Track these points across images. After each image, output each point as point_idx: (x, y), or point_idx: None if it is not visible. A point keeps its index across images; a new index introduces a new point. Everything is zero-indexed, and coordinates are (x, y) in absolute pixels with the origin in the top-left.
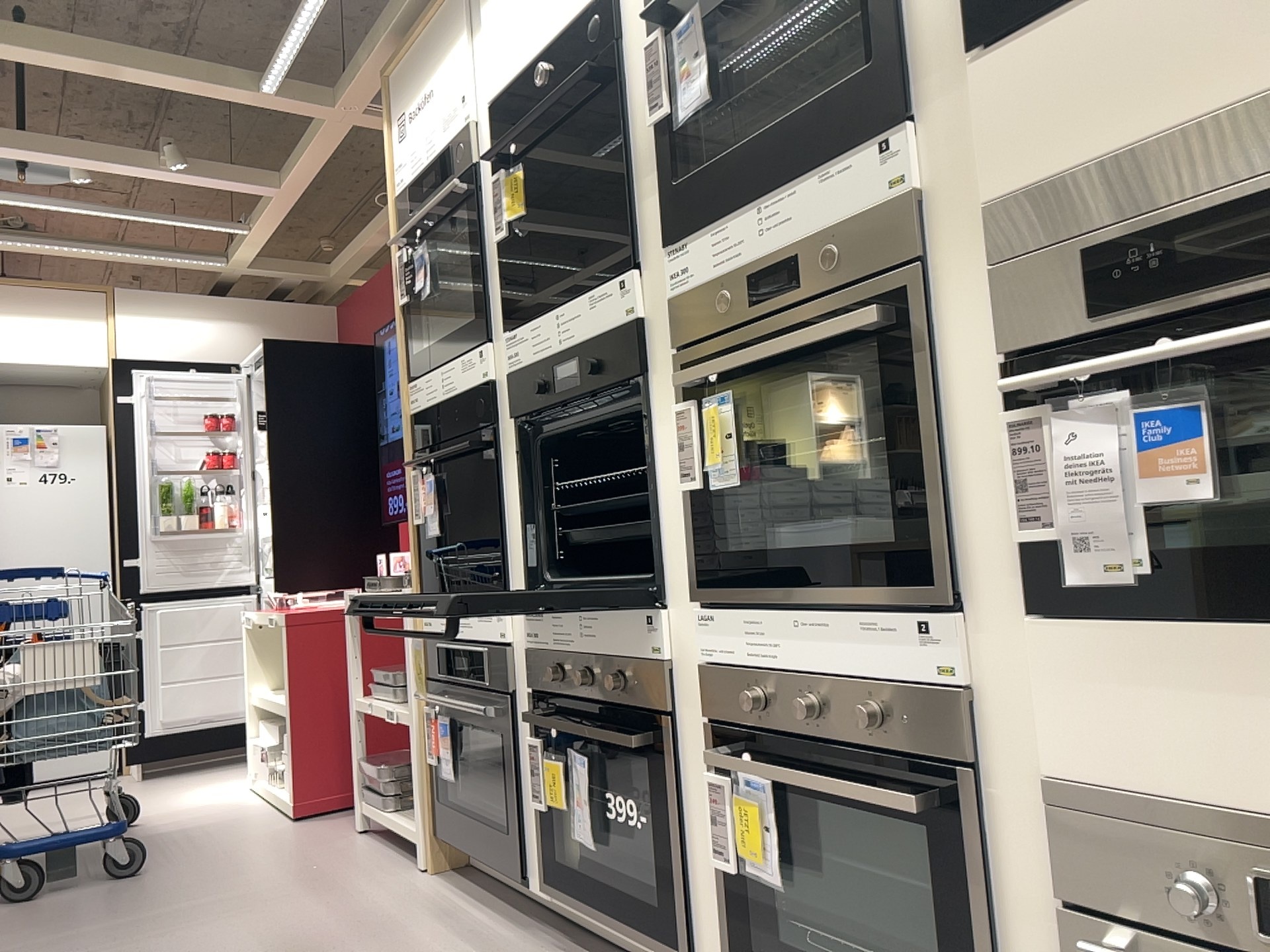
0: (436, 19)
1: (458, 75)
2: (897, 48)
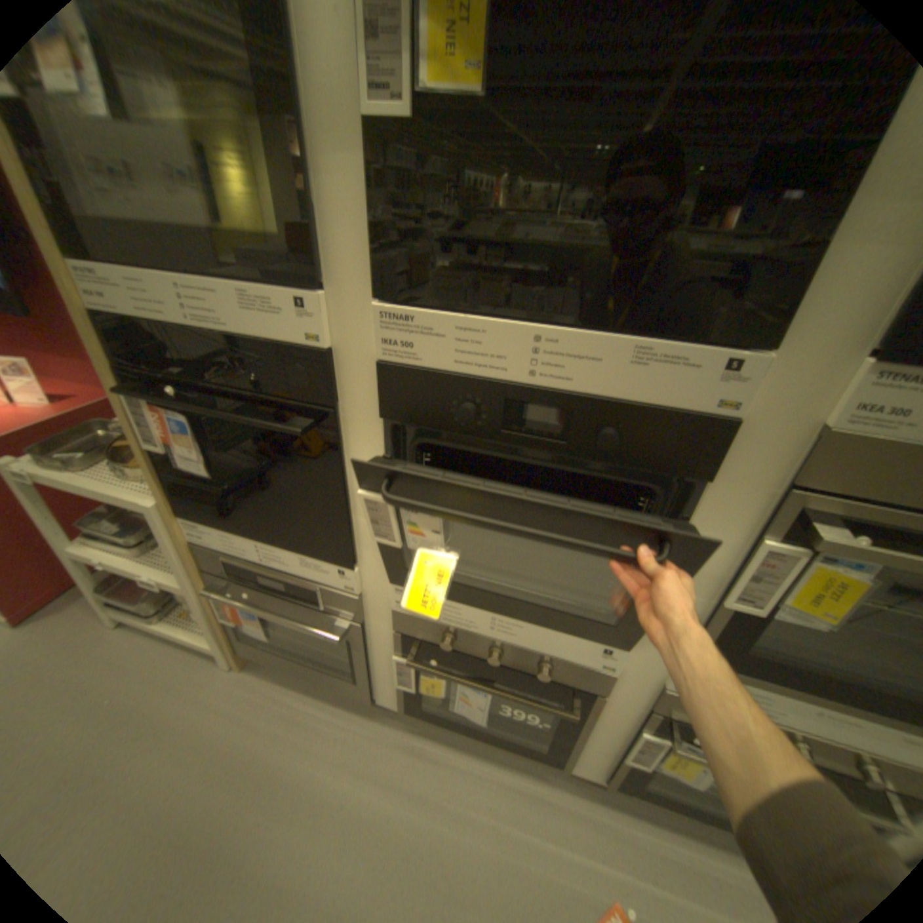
0: None
1: None
2: None
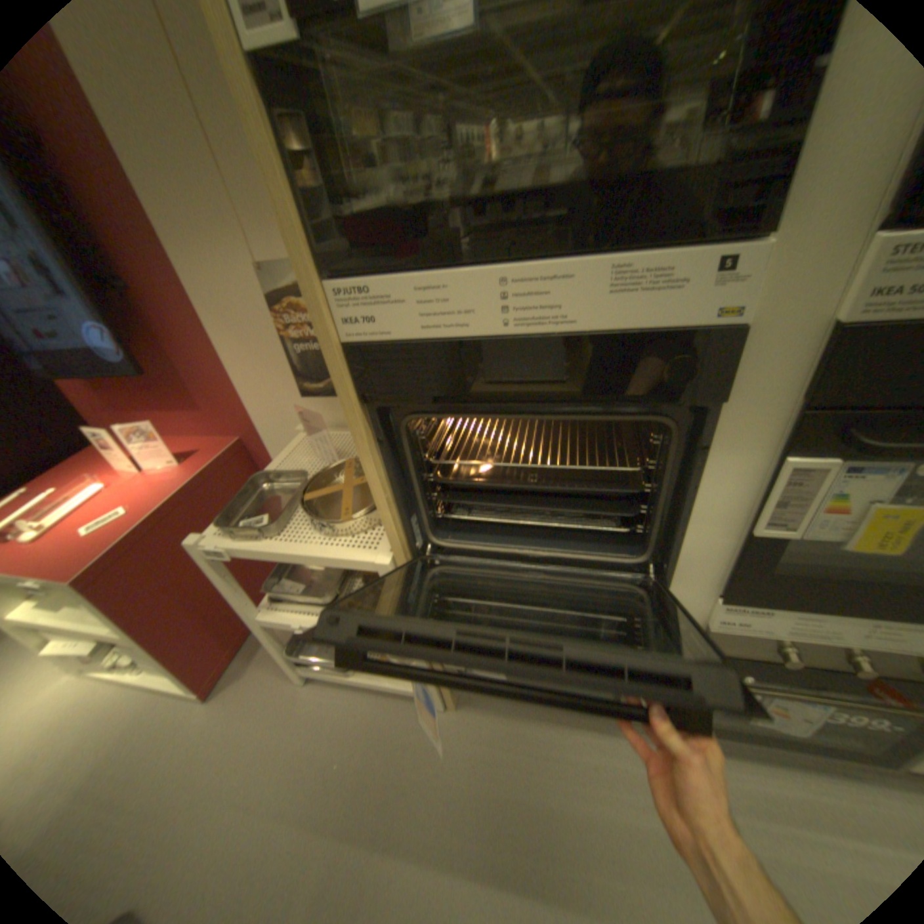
0: None
1: None
2: None
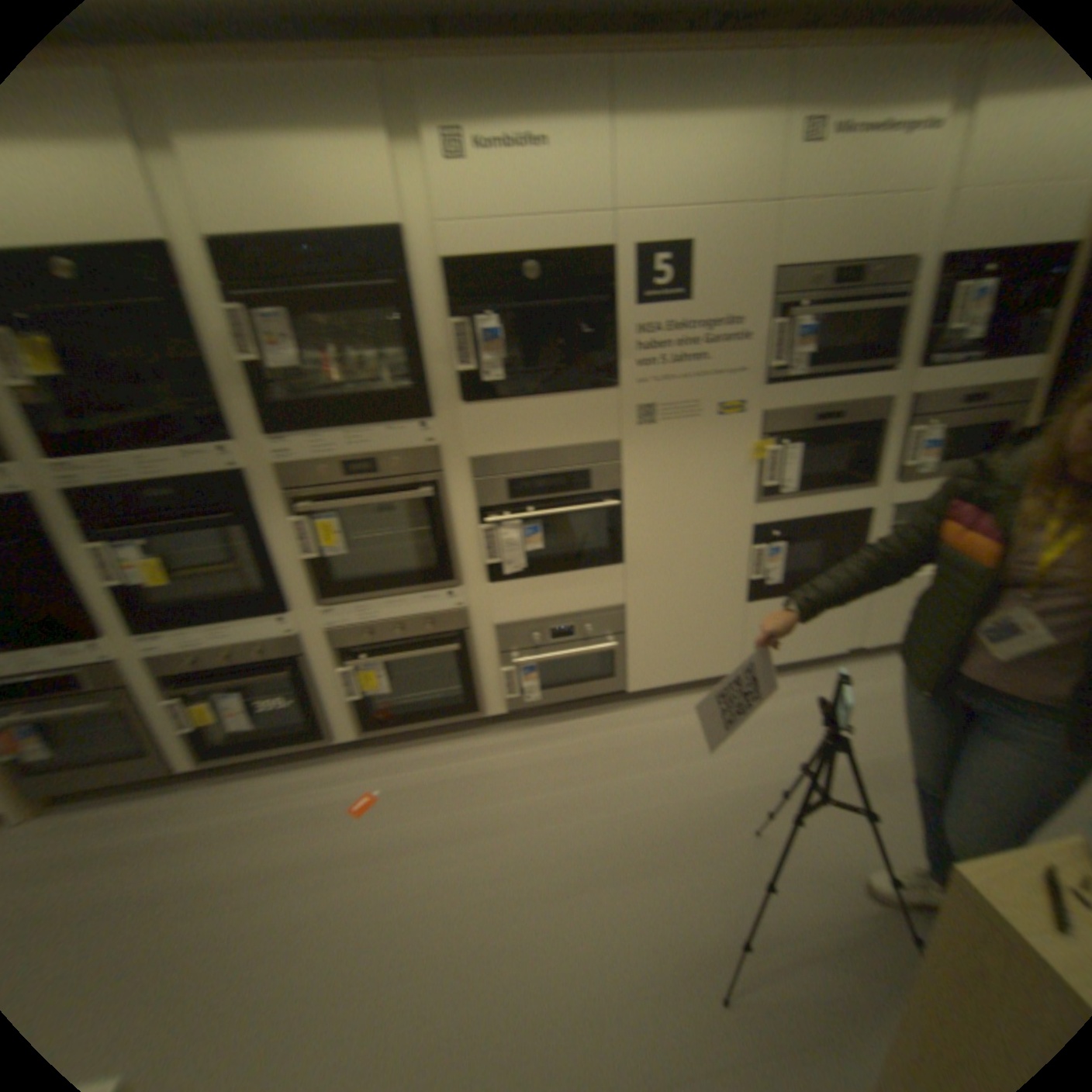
0: None
1: None
2: (423, 388)
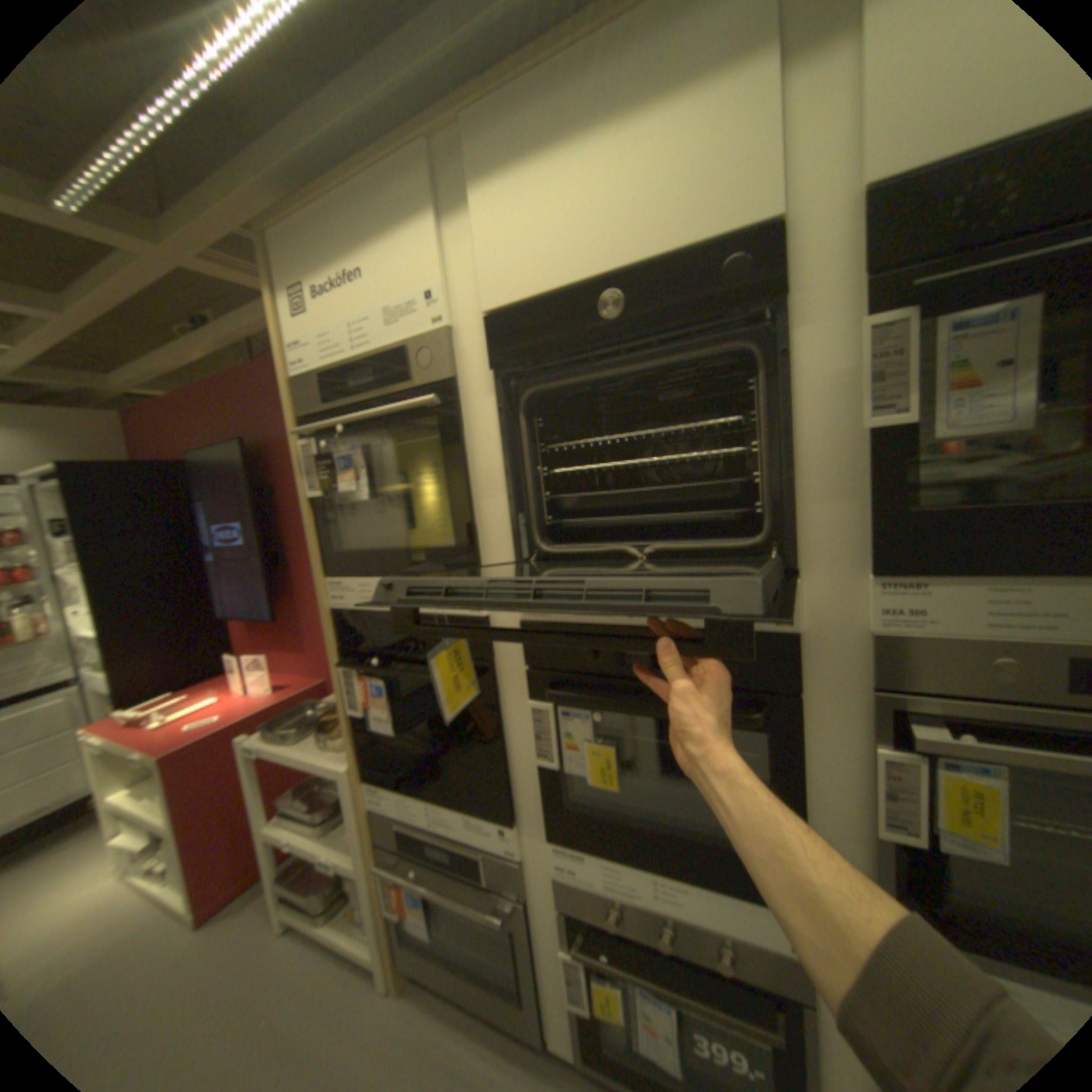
0: (364, 173)
1: (419, 258)
2: None
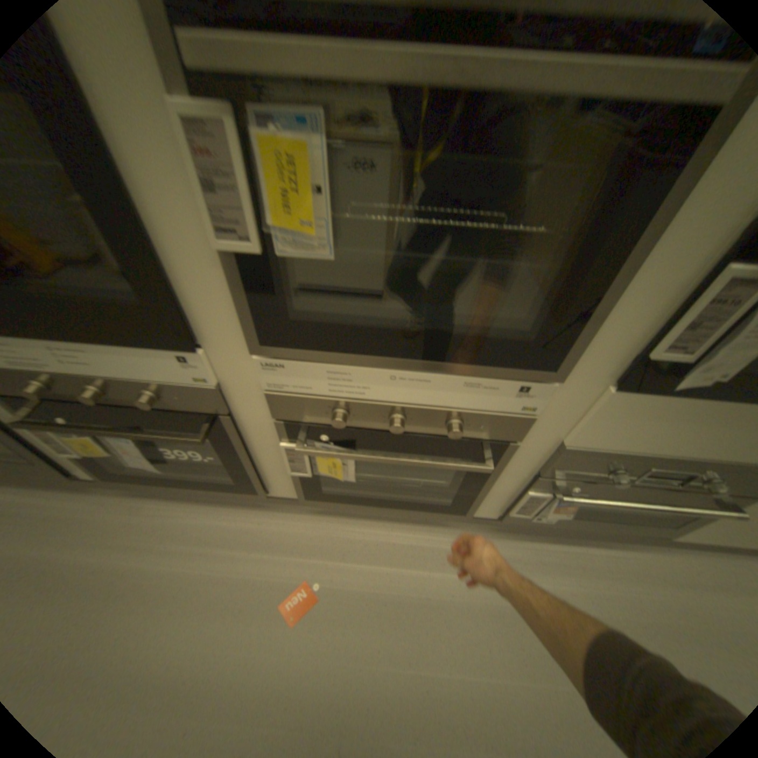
0: None
1: None
2: None
